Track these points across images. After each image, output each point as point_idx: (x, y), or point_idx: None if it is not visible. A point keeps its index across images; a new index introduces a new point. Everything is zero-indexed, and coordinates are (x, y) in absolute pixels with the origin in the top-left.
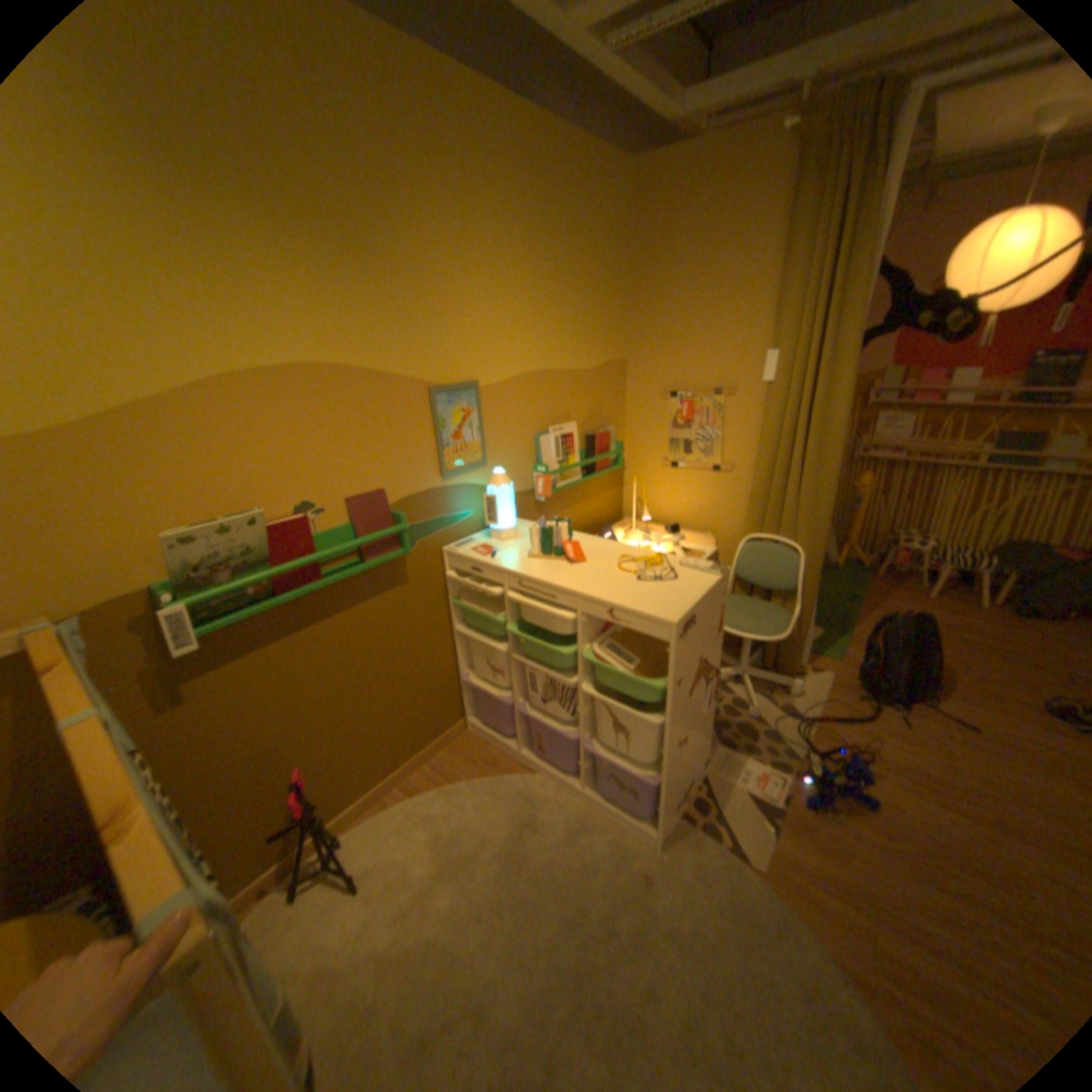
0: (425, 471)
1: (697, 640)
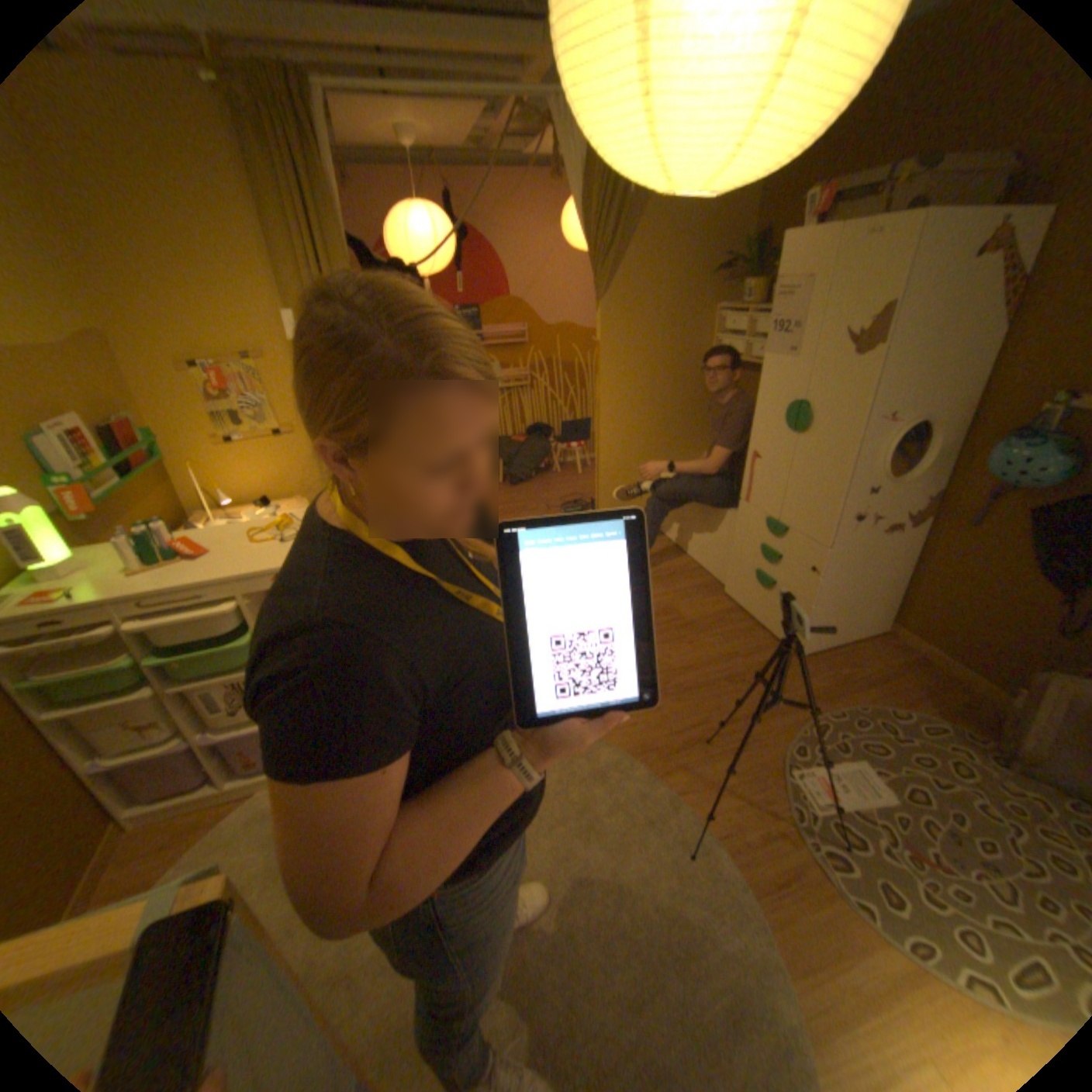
0: None
1: None
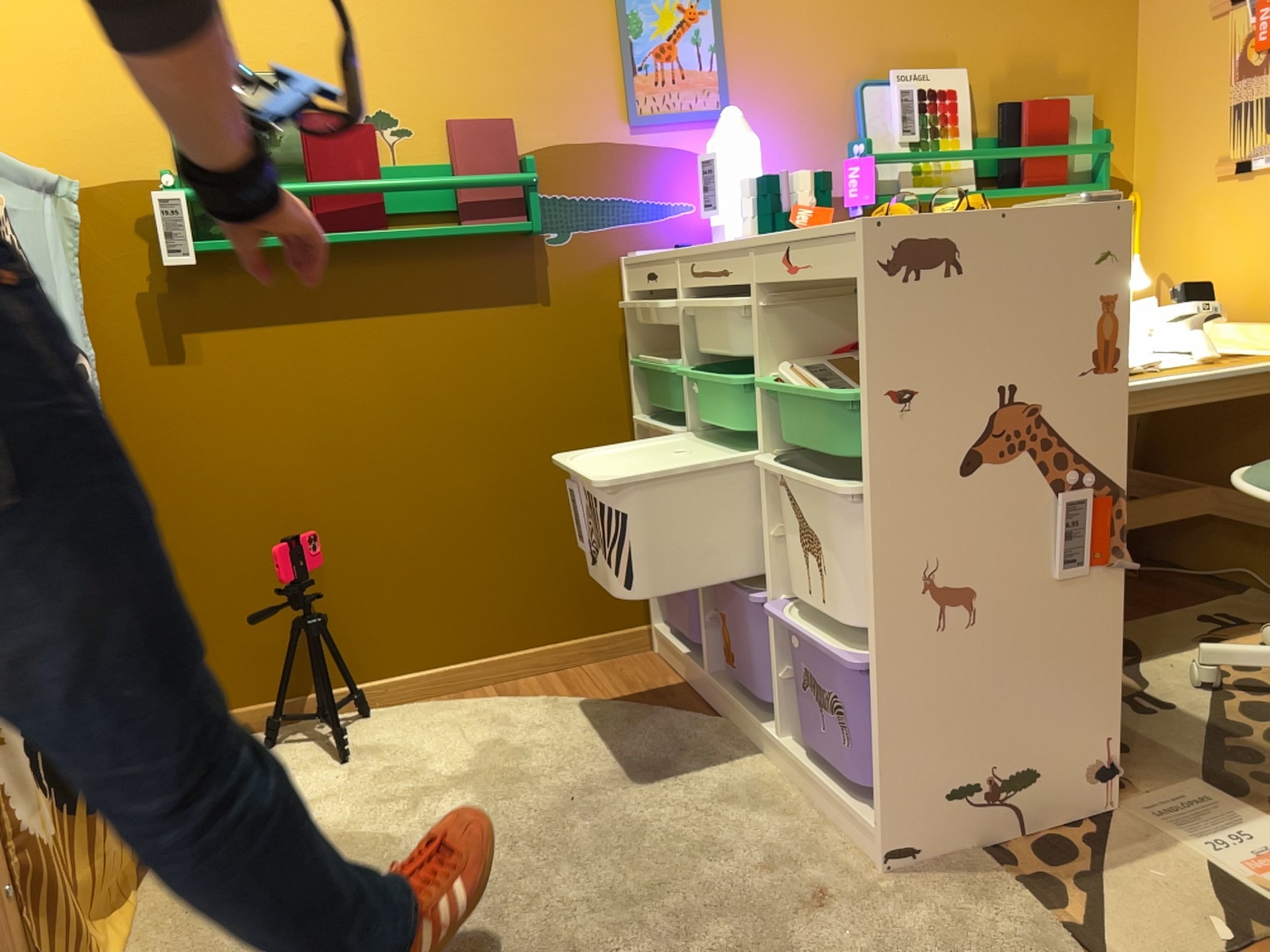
0: (596, 107)
1: (972, 324)
